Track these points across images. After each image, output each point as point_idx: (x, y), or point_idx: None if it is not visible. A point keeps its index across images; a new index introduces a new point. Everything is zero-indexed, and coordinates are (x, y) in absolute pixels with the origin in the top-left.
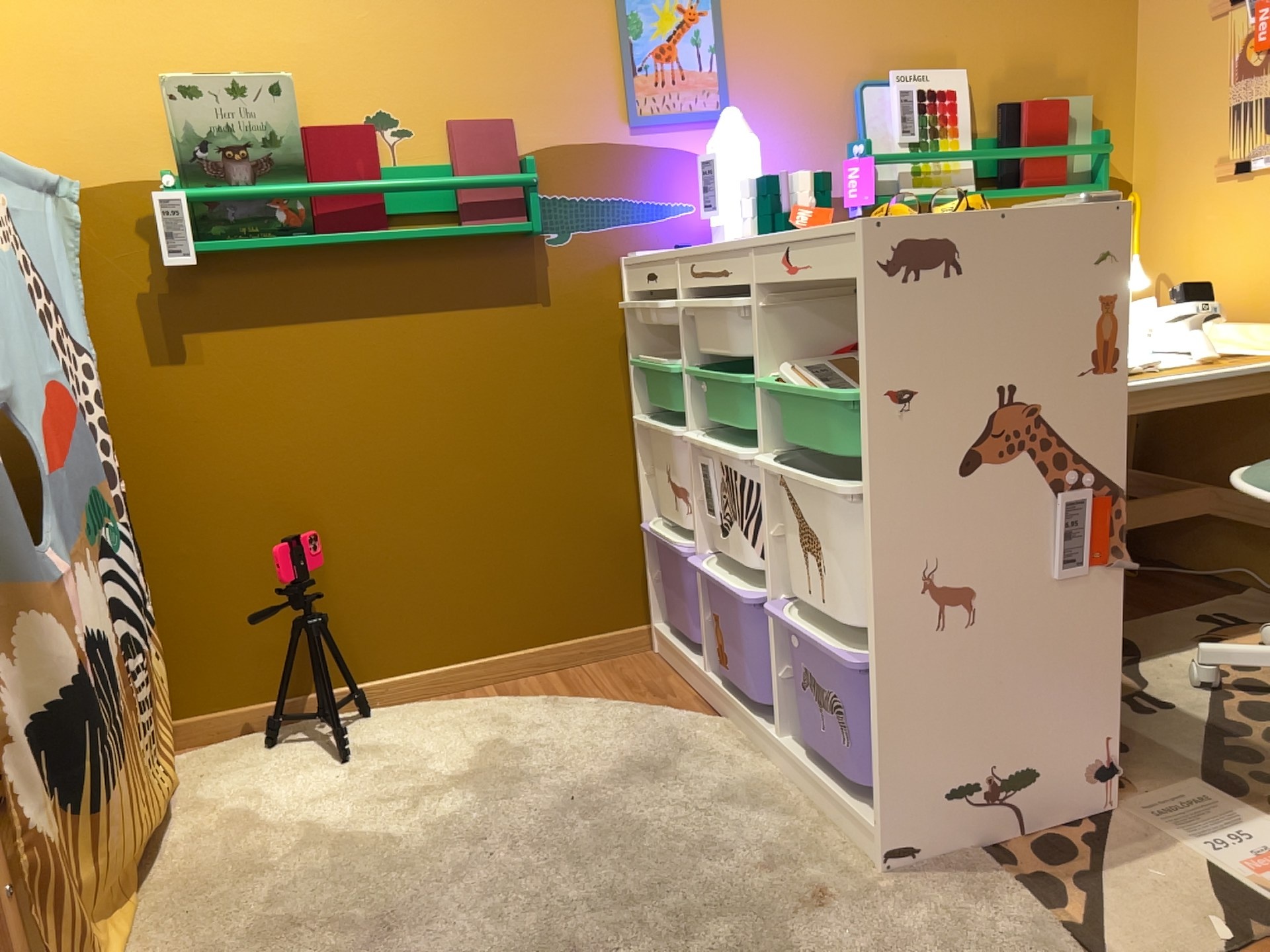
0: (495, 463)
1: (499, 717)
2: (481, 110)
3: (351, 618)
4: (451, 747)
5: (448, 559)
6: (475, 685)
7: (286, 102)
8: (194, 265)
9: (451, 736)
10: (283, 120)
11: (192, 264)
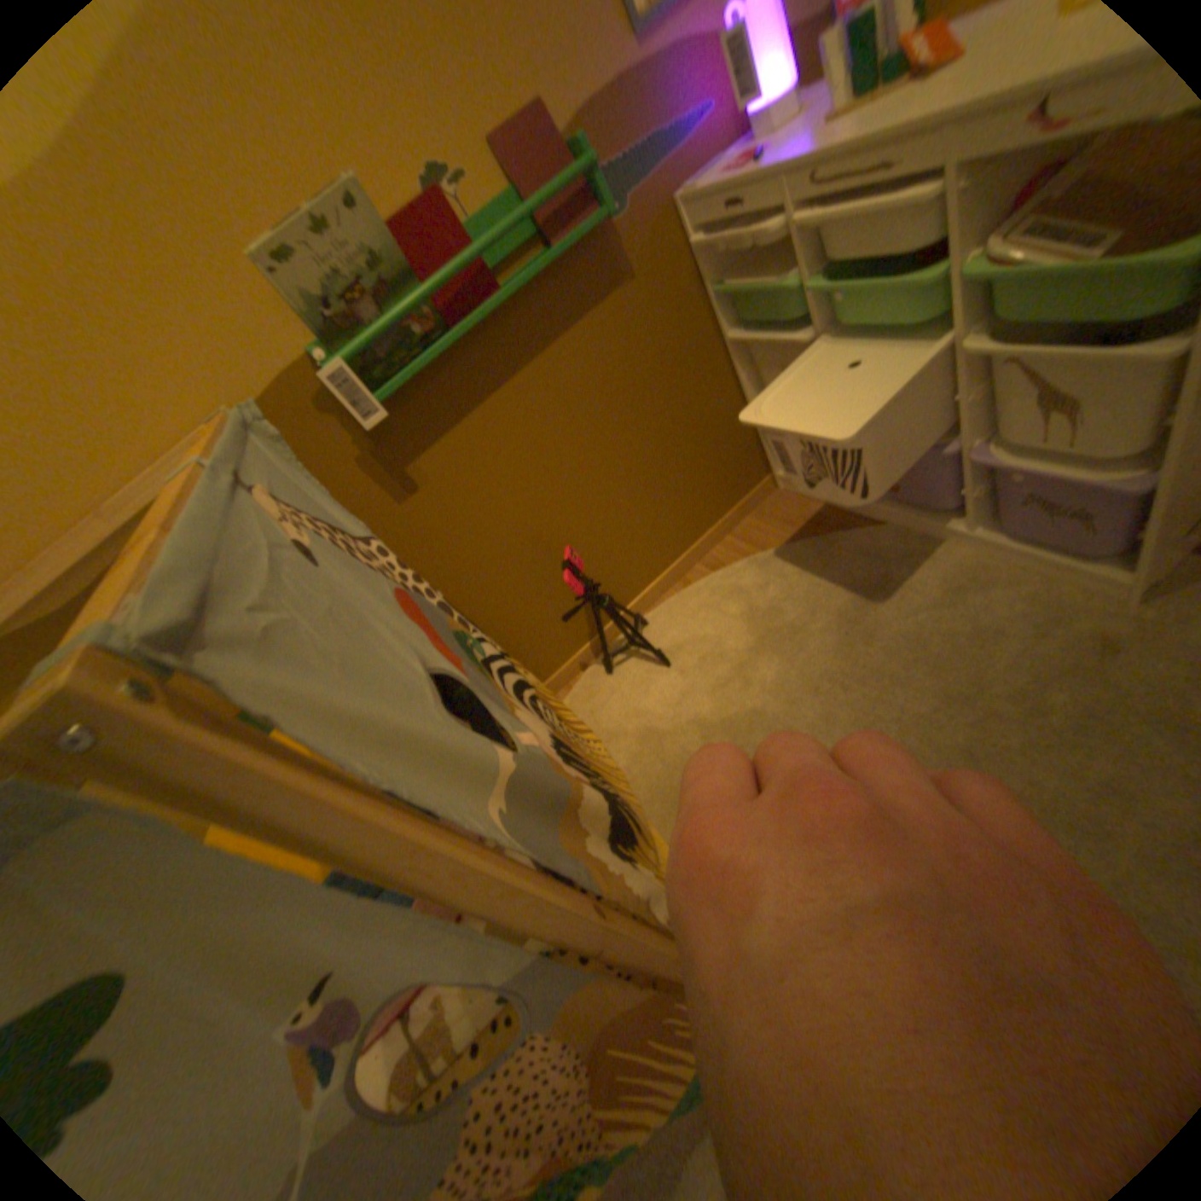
0: (646, 430)
1: (734, 589)
2: (505, 103)
3: (604, 579)
4: (726, 626)
5: (643, 509)
6: (689, 570)
7: (362, 208)
8: (385, 417)
9: (717, 617)
10: (369, 230)
11: (383, 418)
